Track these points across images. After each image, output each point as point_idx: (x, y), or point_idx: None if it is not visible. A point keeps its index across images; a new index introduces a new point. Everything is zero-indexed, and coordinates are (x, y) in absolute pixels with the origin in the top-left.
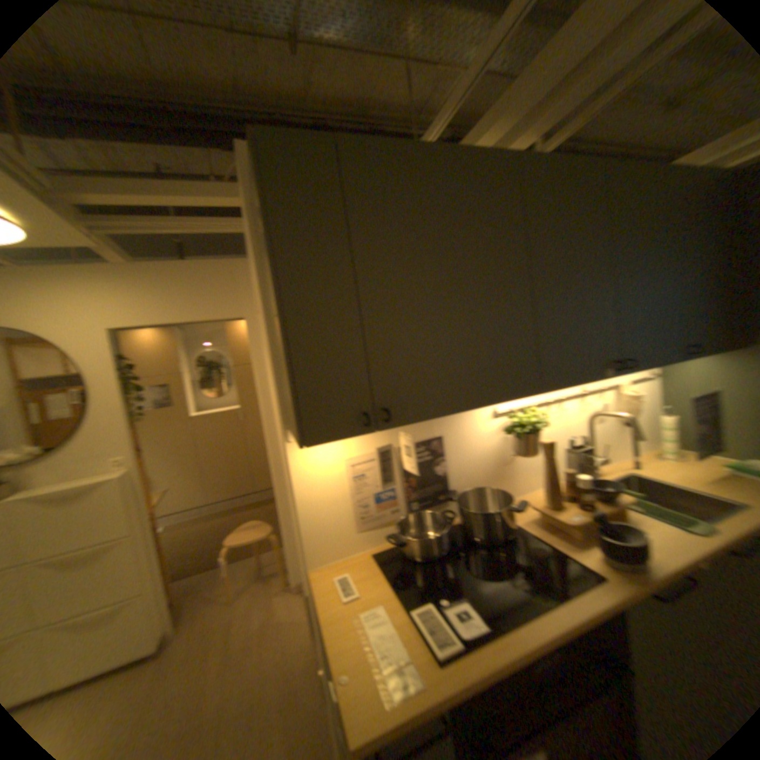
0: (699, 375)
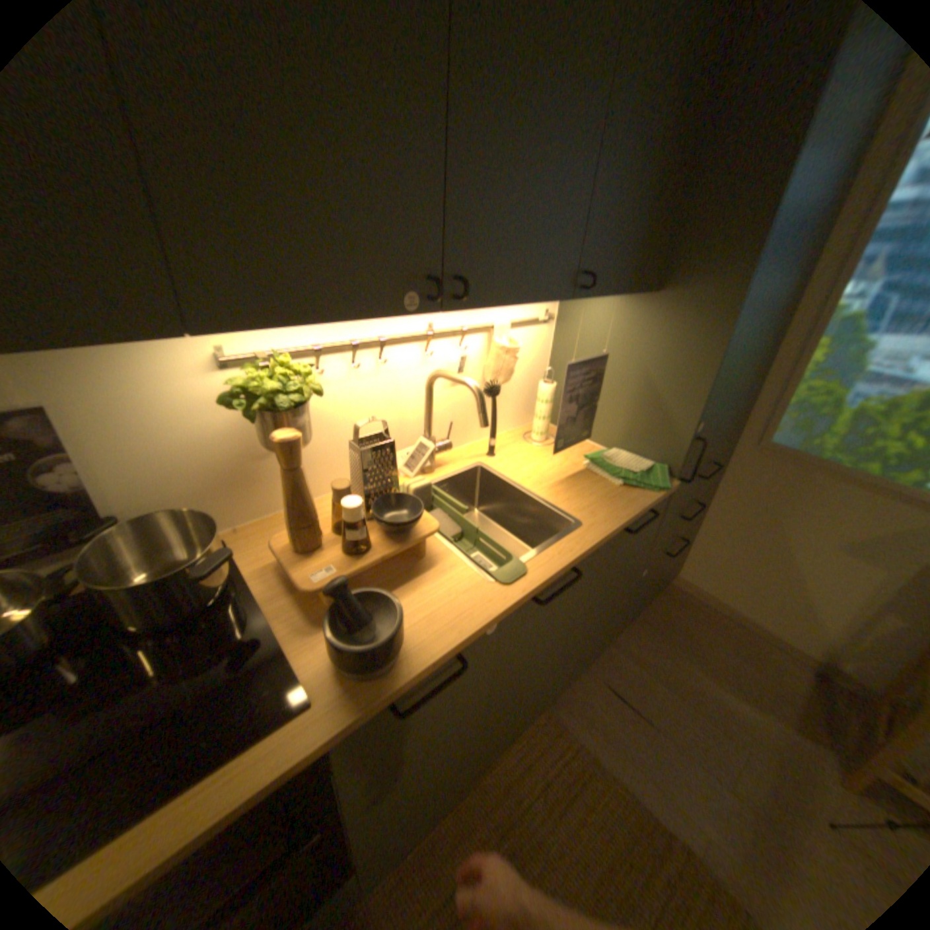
0: (599, 325)
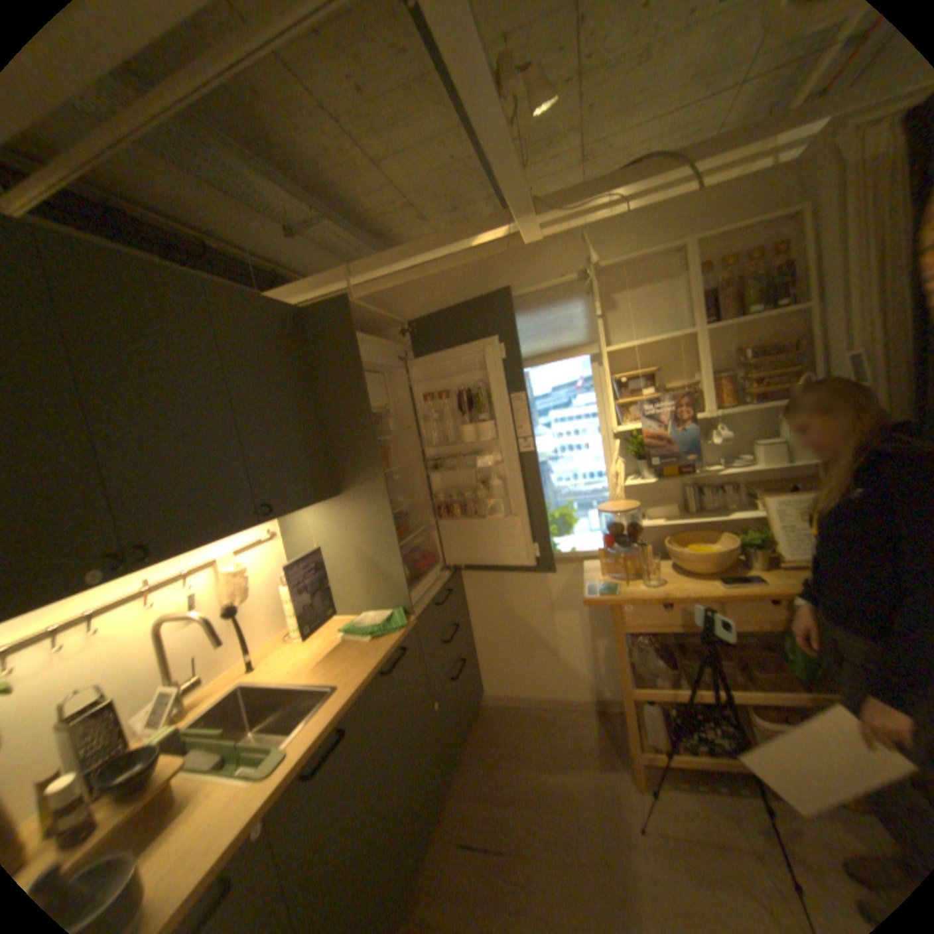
0: (312, 529)
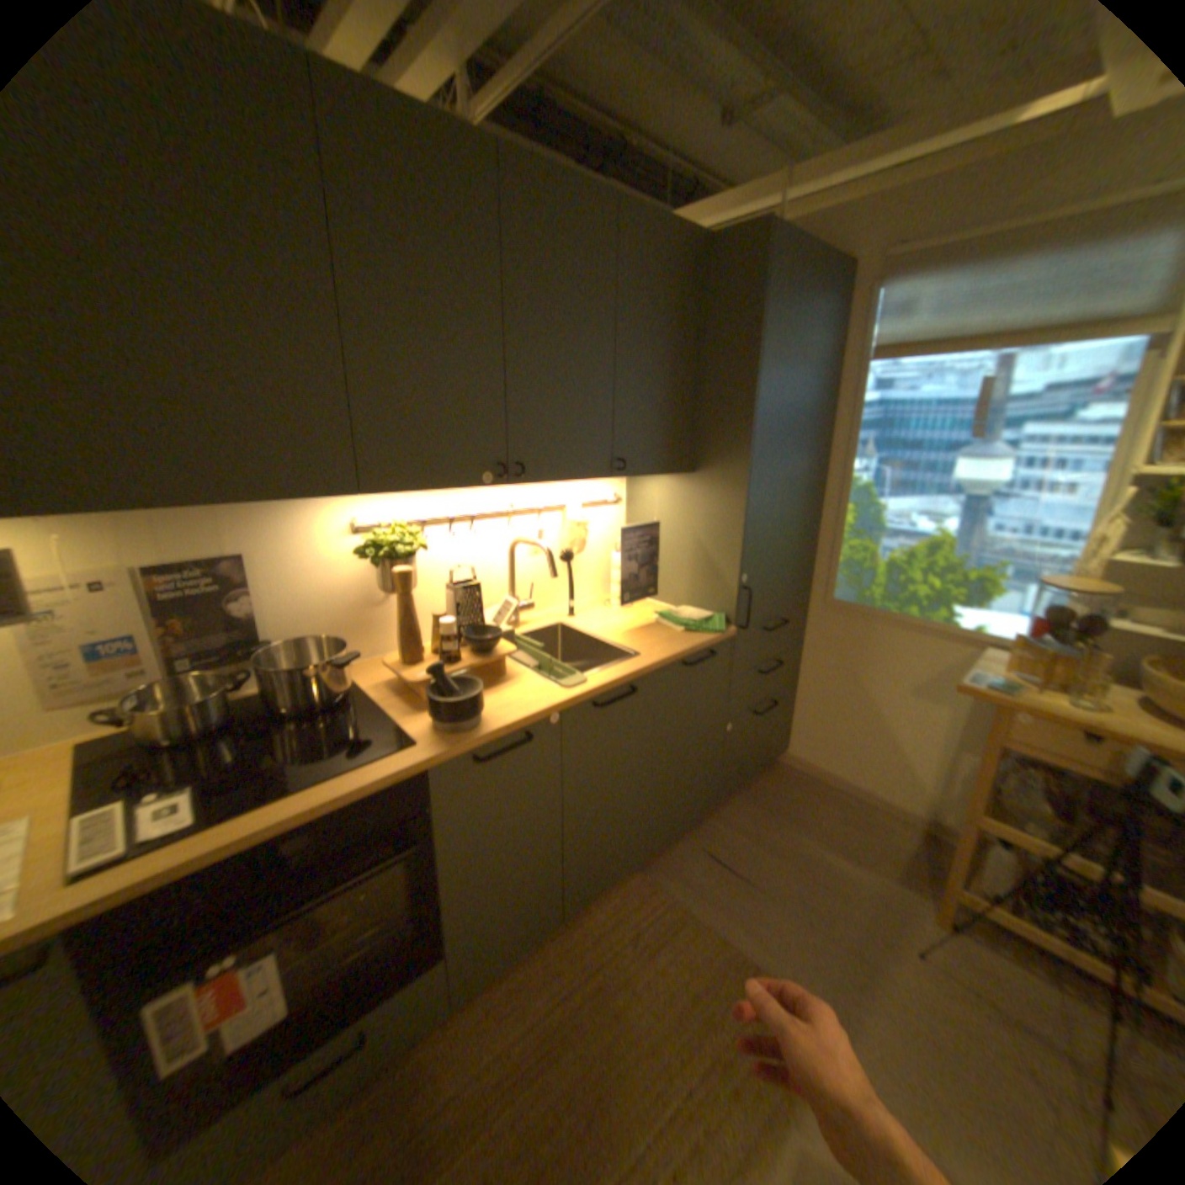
0: (656, 504)
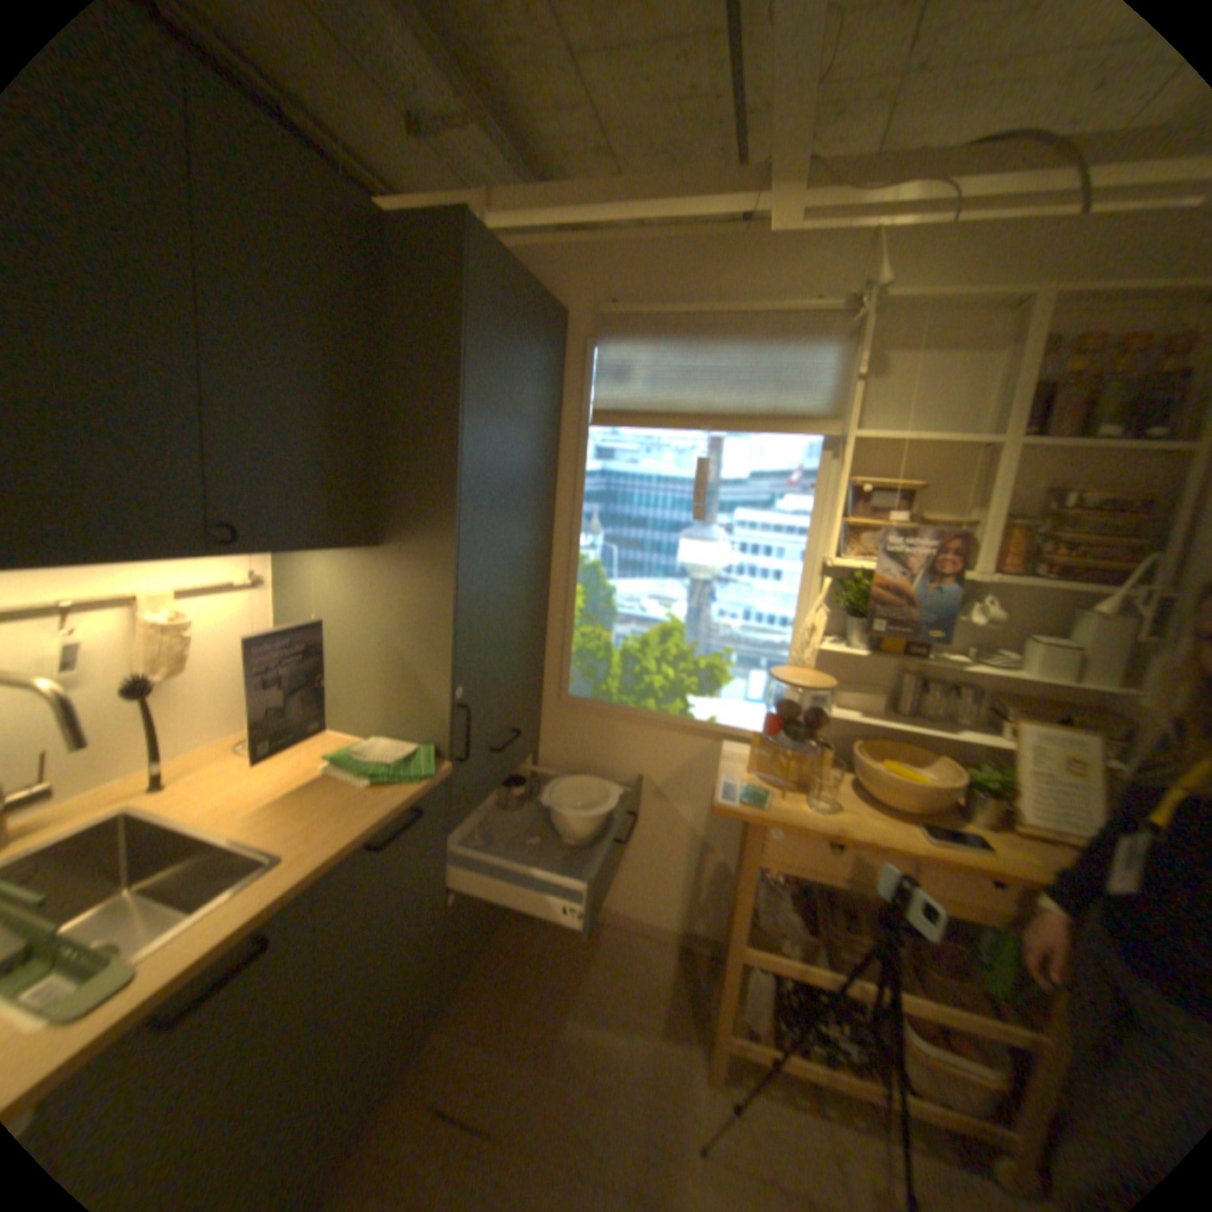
0: (325, 587)
